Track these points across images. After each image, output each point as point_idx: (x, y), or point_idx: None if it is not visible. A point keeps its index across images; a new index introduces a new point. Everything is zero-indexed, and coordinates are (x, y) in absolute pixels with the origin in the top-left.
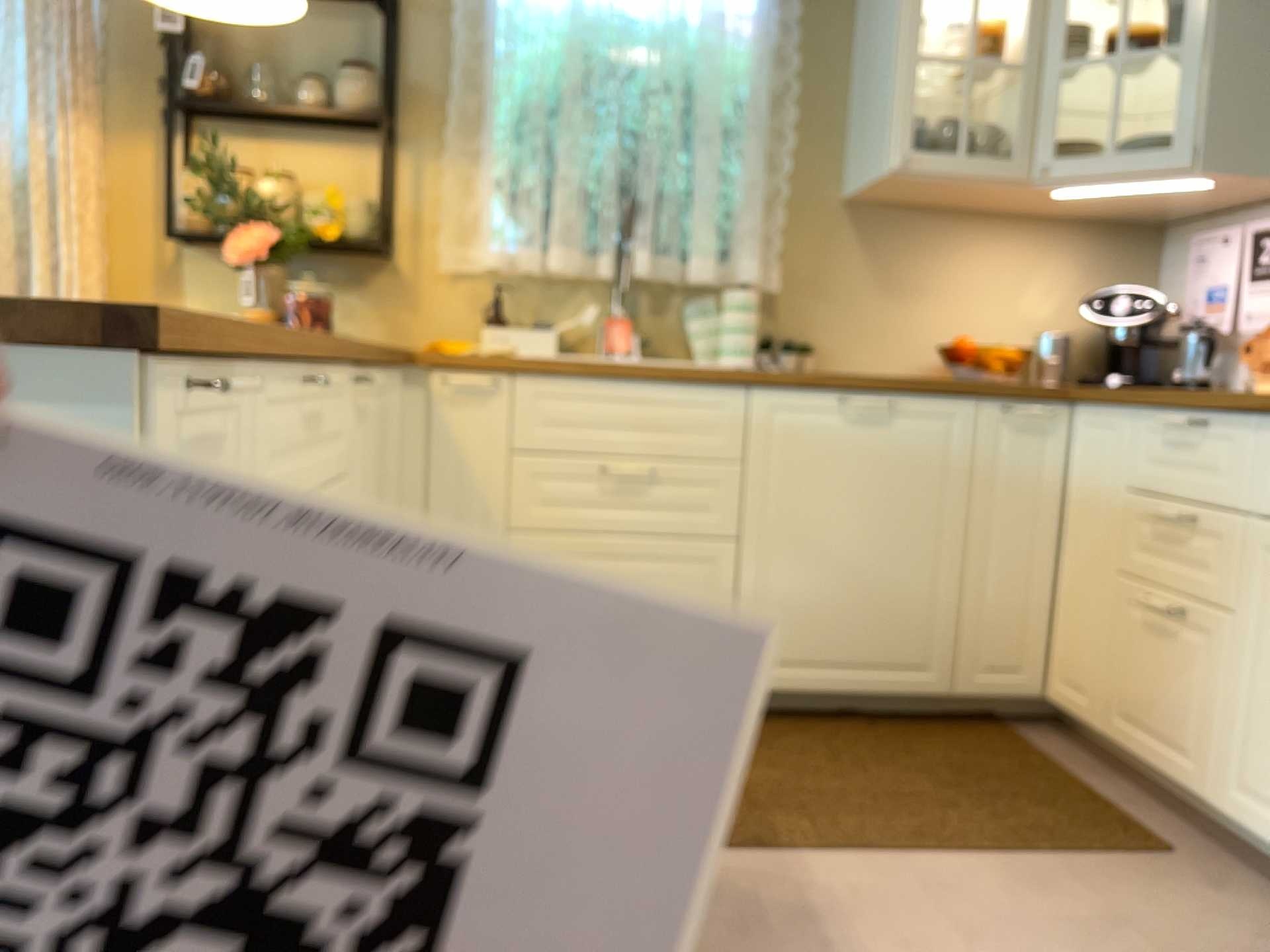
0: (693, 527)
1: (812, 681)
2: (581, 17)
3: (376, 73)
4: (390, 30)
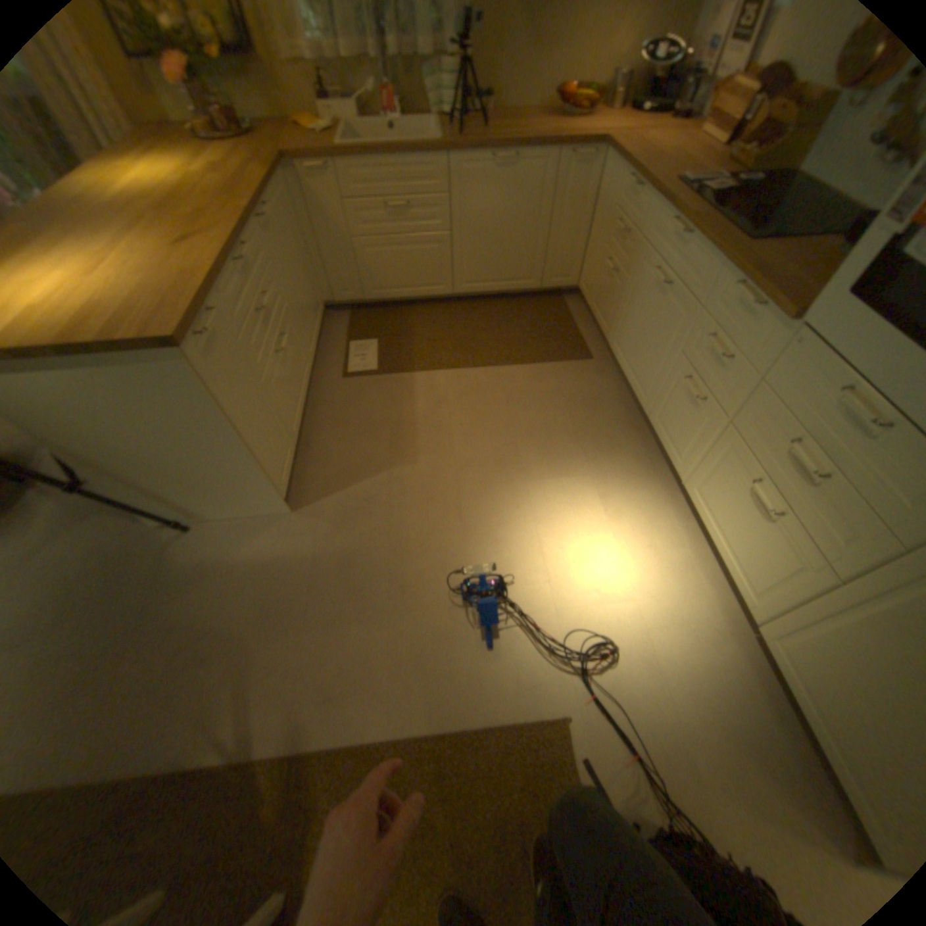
0: (430, 229)
1: (485, 289)
2: None
3: None
4: None
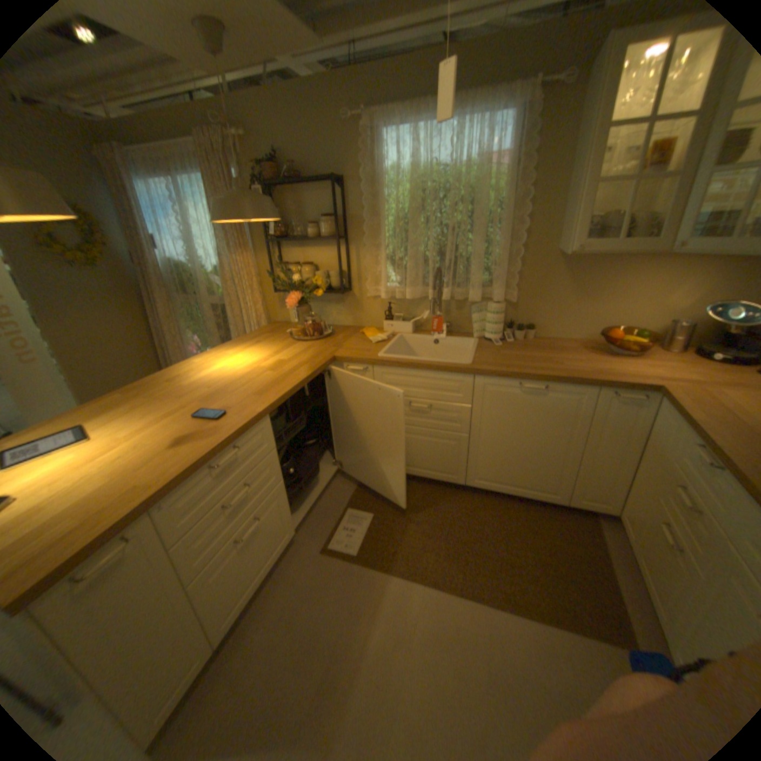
0: (449, 428)
1: (501, 489)
2: (417, 174)
3: (333, 218)
4: (335, 199)
